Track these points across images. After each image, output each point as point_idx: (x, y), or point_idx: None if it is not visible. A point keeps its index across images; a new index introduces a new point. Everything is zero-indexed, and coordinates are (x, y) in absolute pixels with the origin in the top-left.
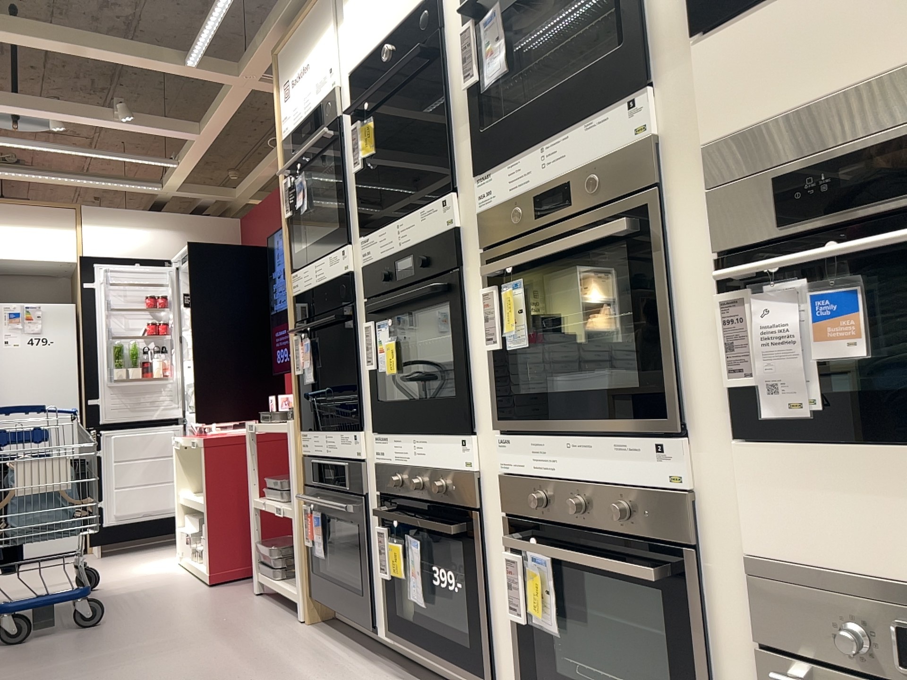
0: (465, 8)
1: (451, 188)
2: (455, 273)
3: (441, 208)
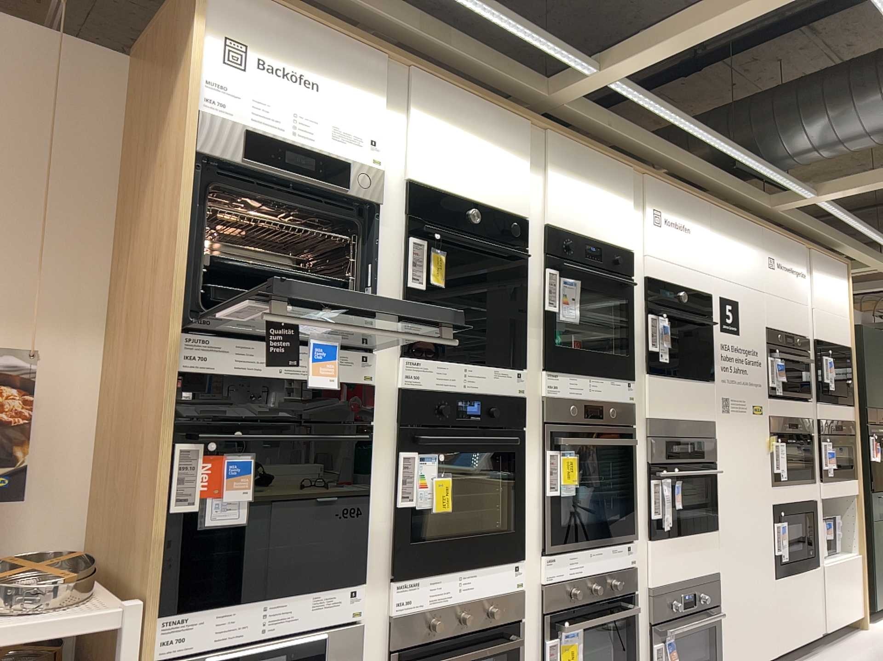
0: (550, 261)
1: (519, 366)
2: (520, 429)
3: (514, 377)
